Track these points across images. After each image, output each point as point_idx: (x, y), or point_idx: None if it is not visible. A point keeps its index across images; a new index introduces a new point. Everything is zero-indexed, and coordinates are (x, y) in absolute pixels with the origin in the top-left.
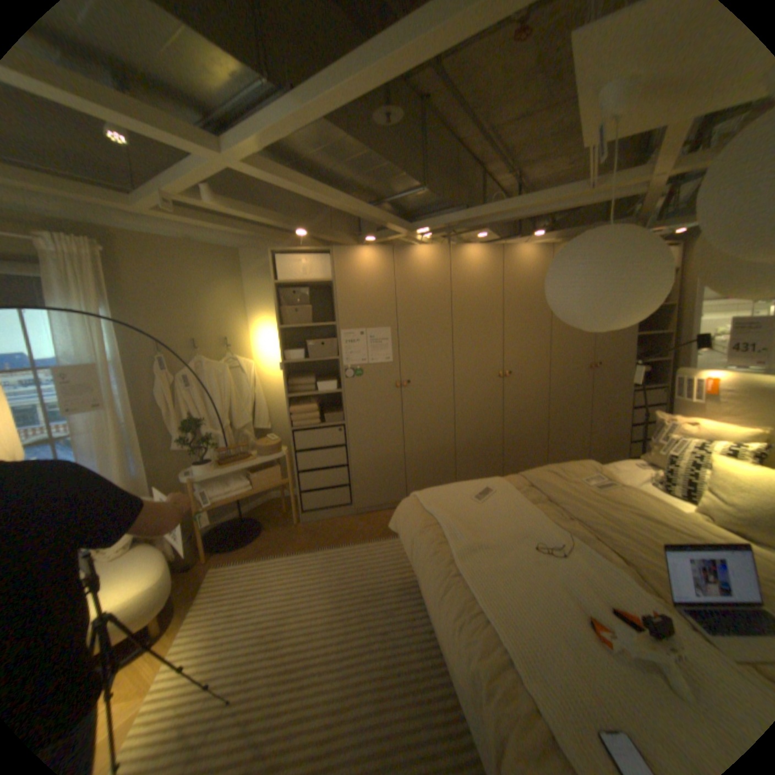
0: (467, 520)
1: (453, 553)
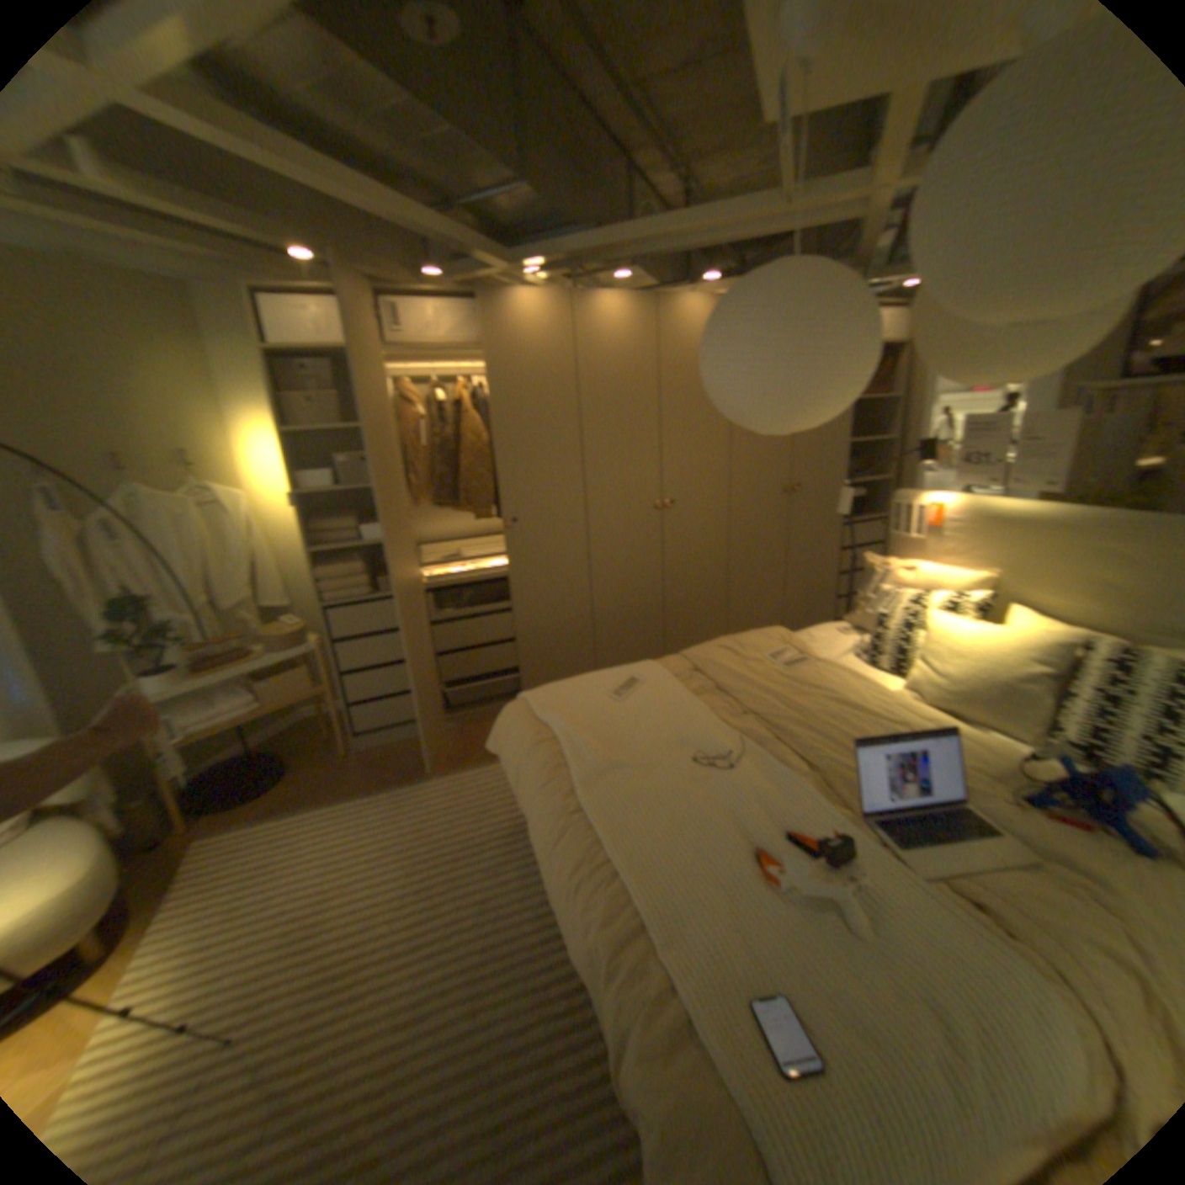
0: (596, 727)
1: (572, 779)
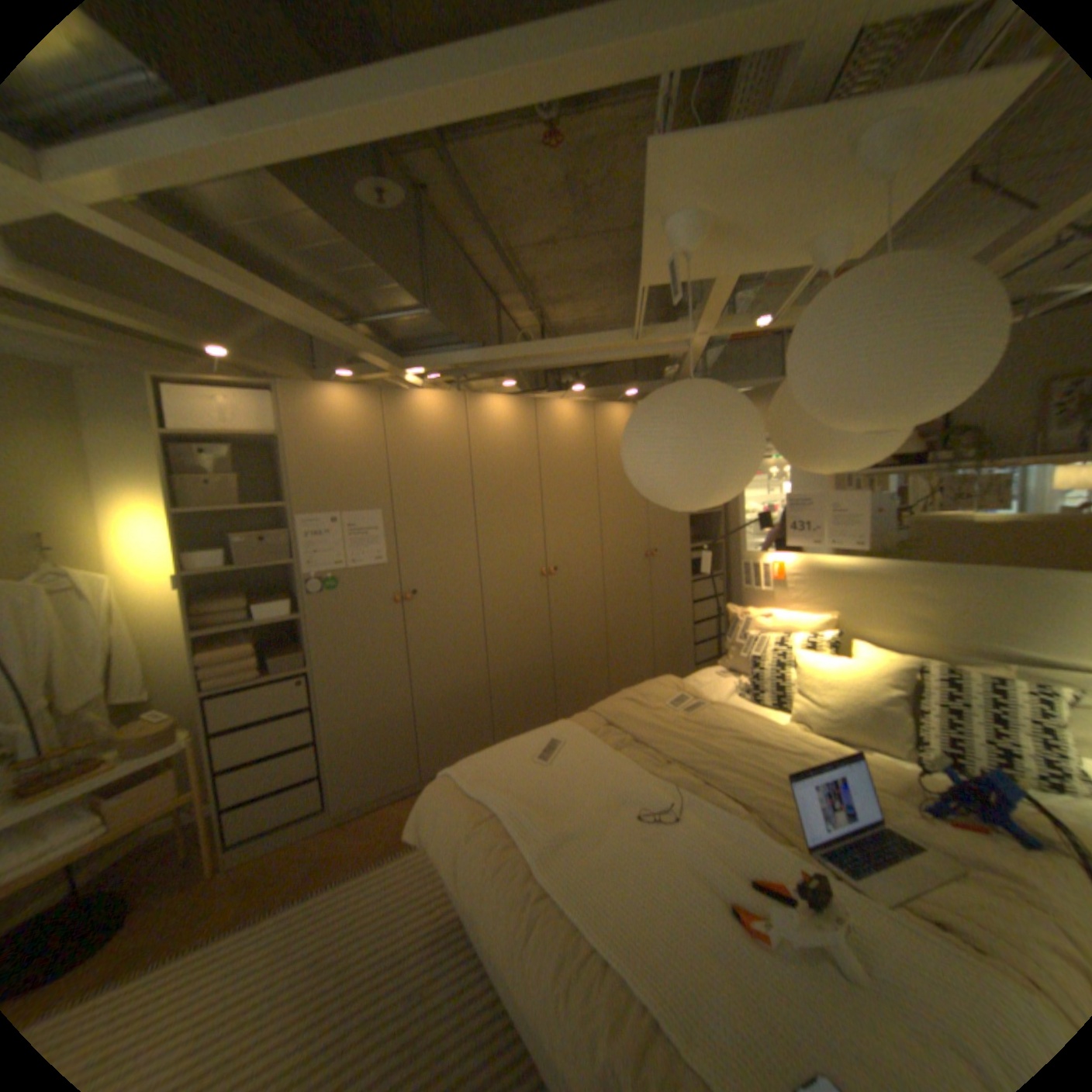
0: (536, 798)
1: (528, 860)
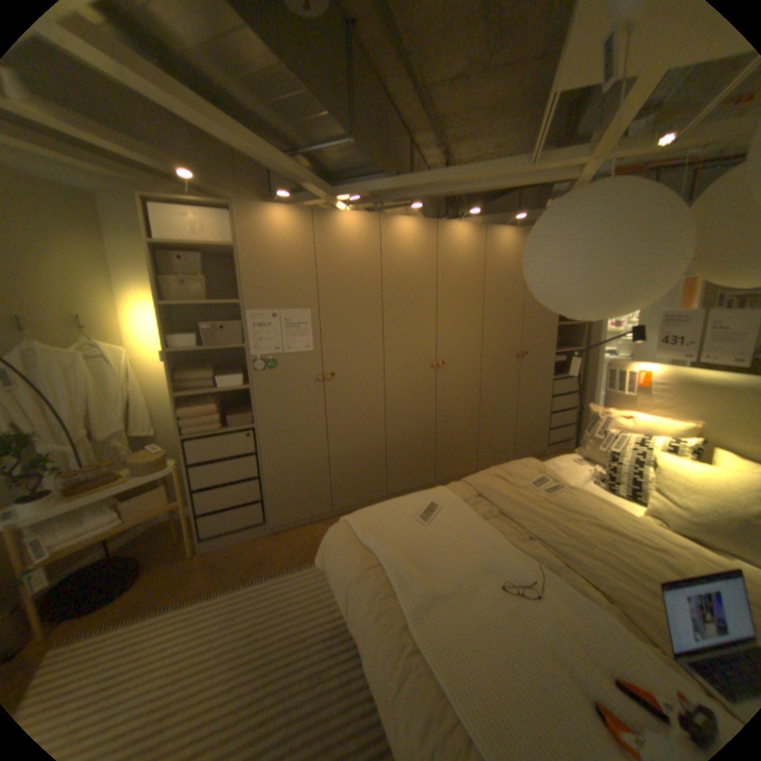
0: (415, 553)
1: (405, 613)
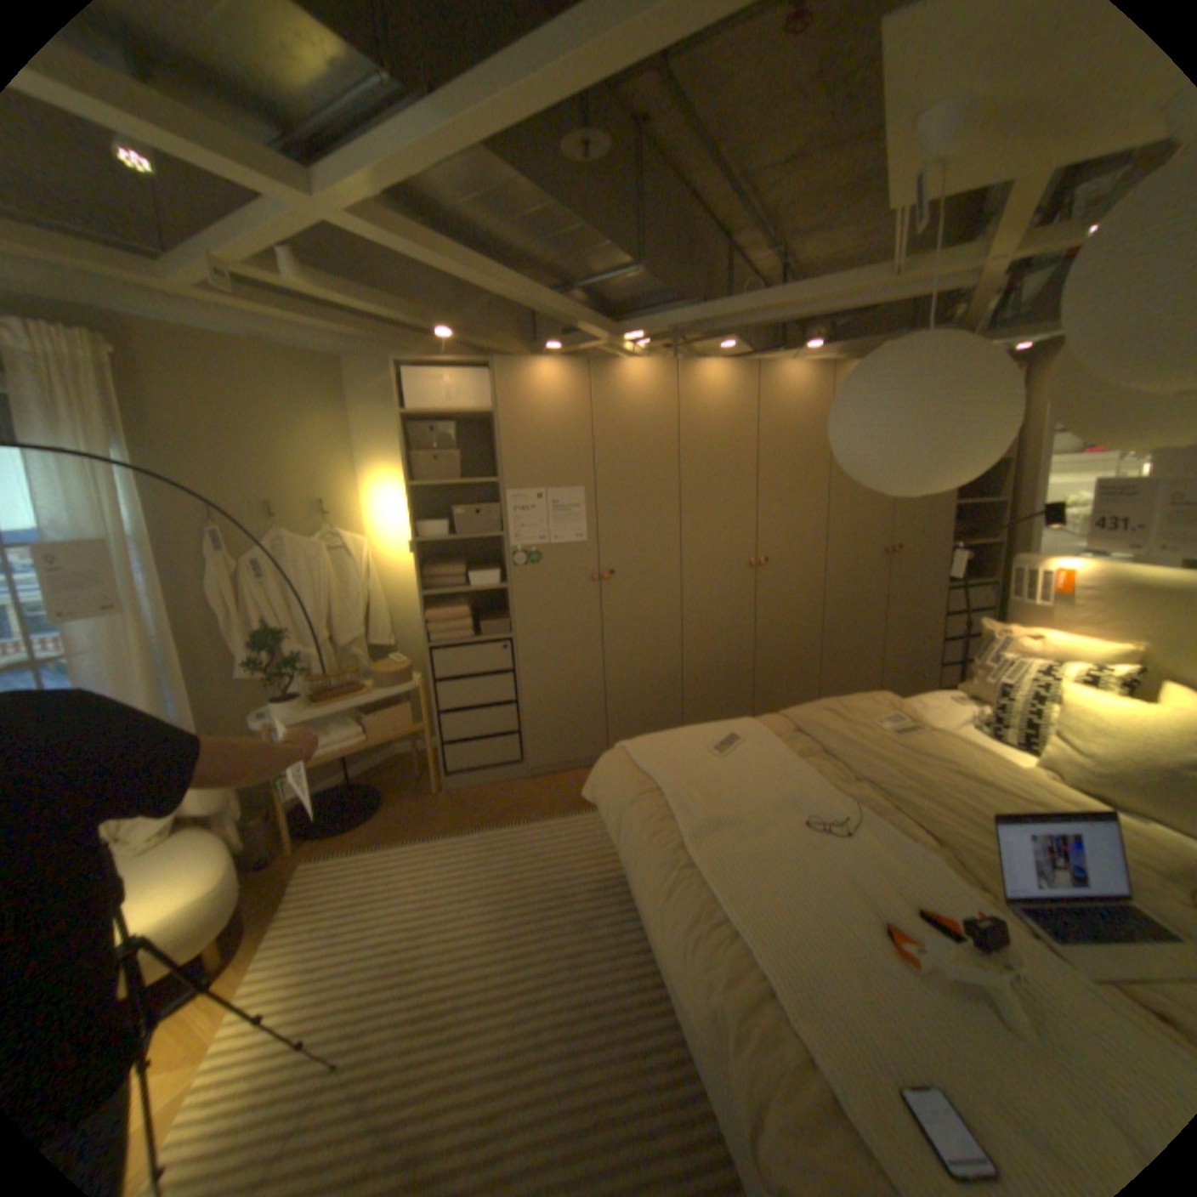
0: (702, 783)
1: (682, 833)
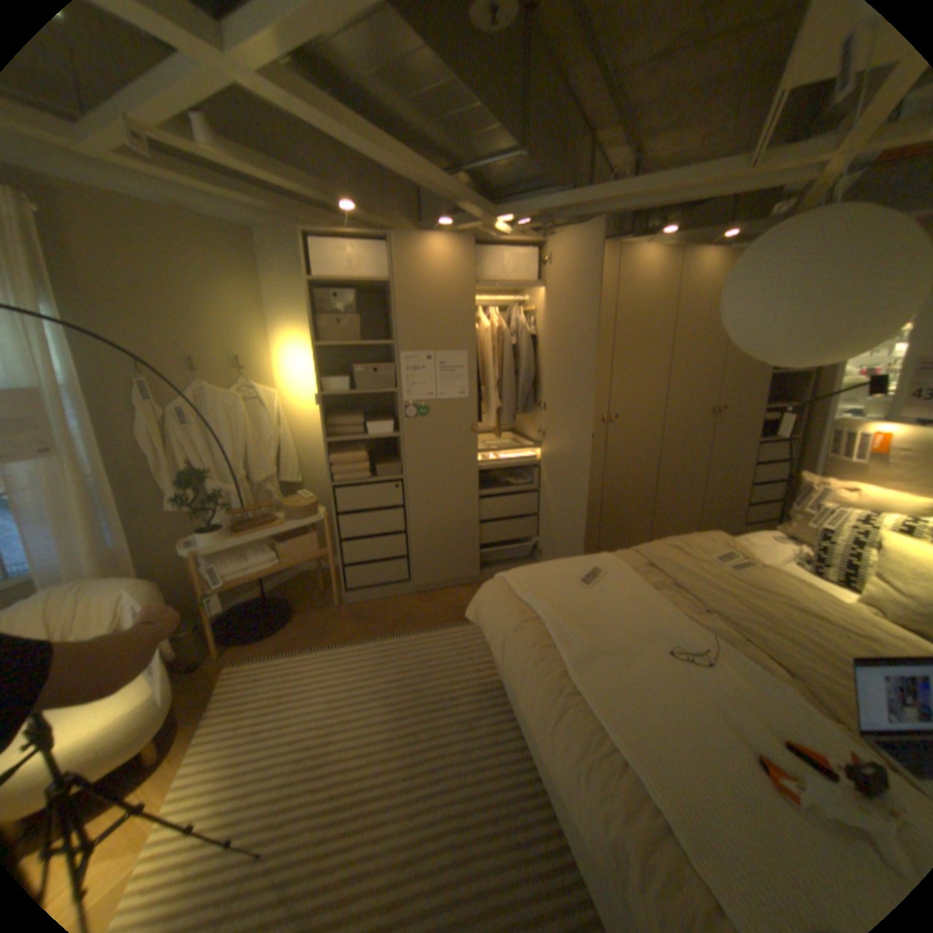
0: (576, 612)
1: (565, 661)
